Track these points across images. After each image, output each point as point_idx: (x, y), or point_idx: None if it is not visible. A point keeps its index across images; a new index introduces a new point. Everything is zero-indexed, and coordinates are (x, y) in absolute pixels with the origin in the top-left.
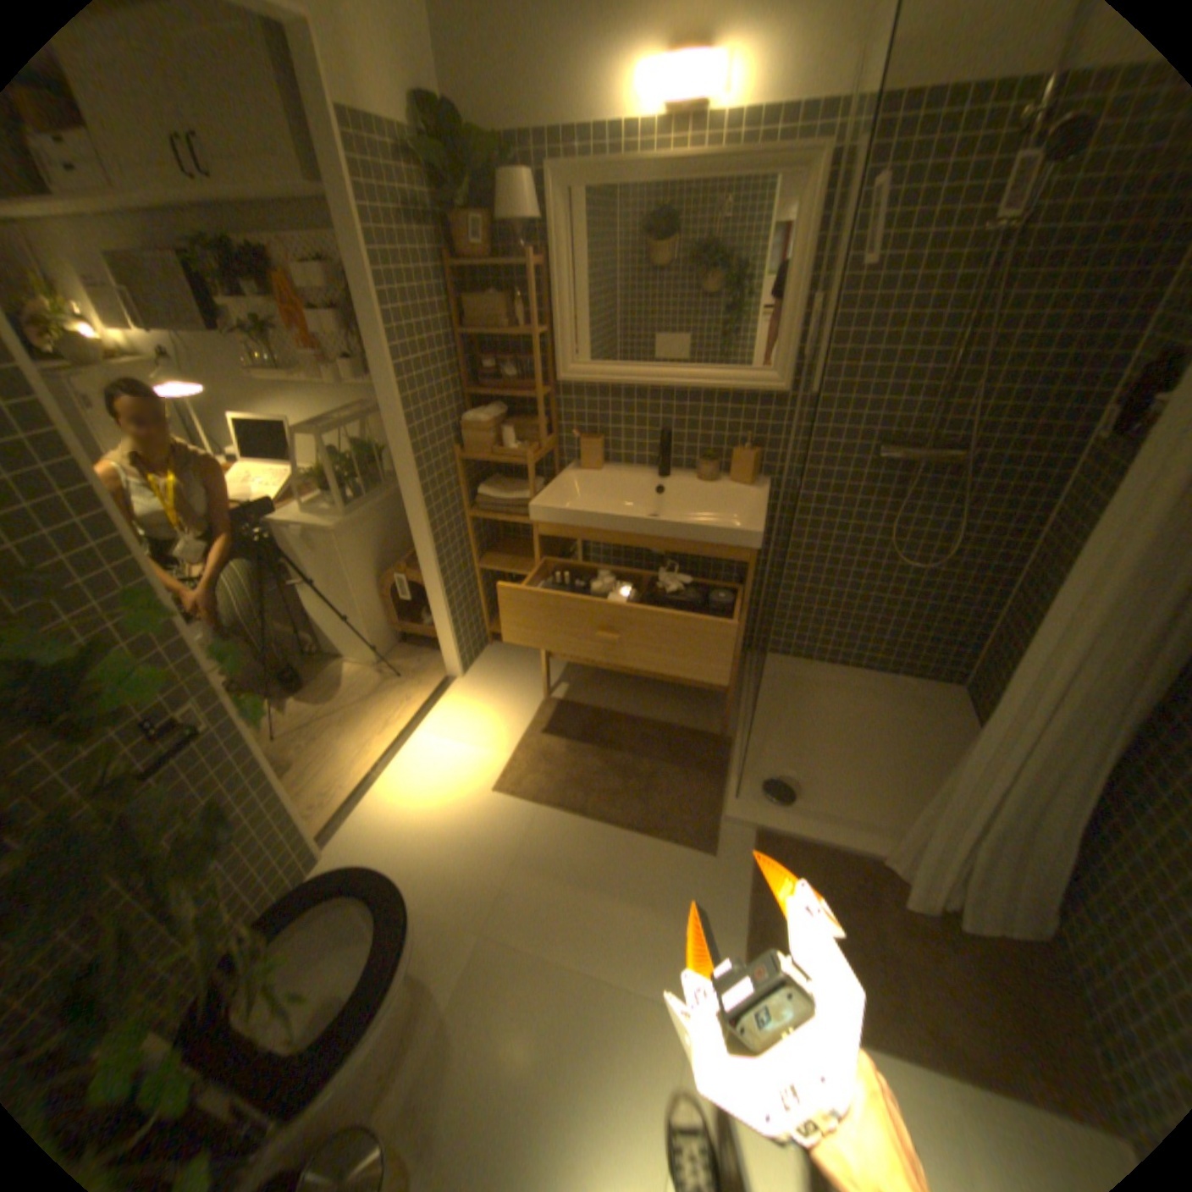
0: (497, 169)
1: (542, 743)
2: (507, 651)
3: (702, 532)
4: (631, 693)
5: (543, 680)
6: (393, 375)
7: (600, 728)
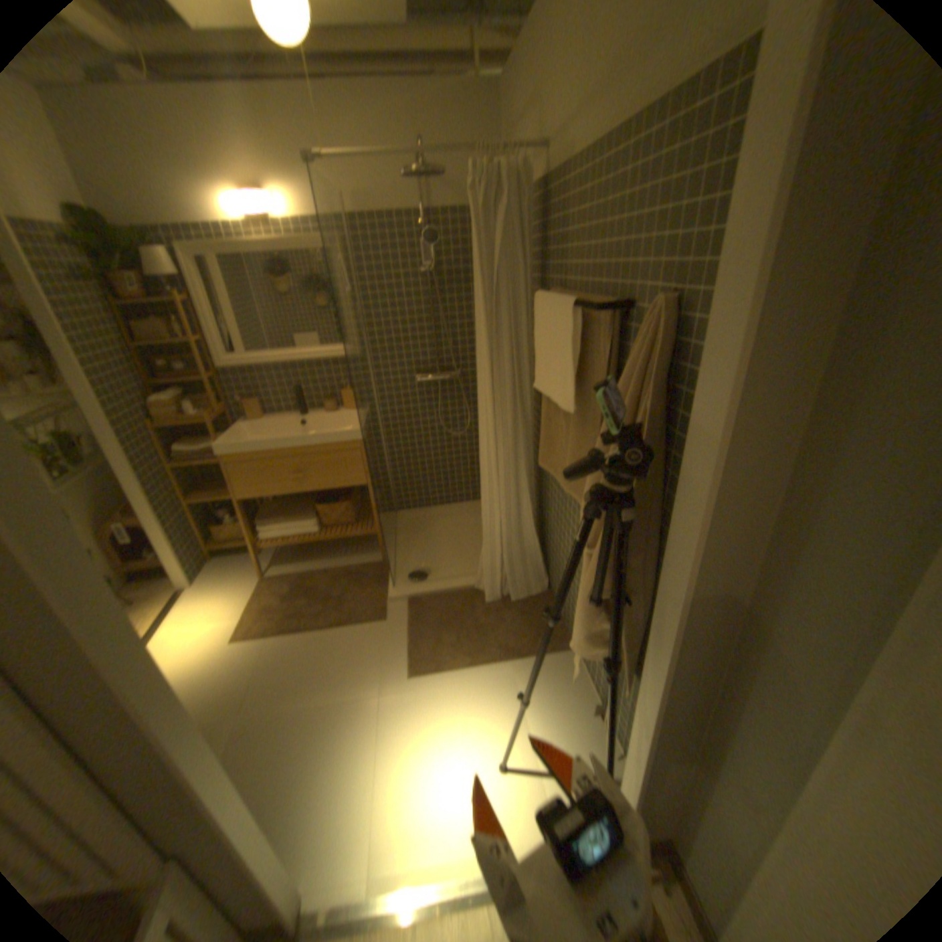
0: (139, 249)
1: (261, 606)
2: (223, 563)
3: (330, 440)
4: (321, 559)
5: (255, 571)
6: (83, 379)
7: (302, 584)
